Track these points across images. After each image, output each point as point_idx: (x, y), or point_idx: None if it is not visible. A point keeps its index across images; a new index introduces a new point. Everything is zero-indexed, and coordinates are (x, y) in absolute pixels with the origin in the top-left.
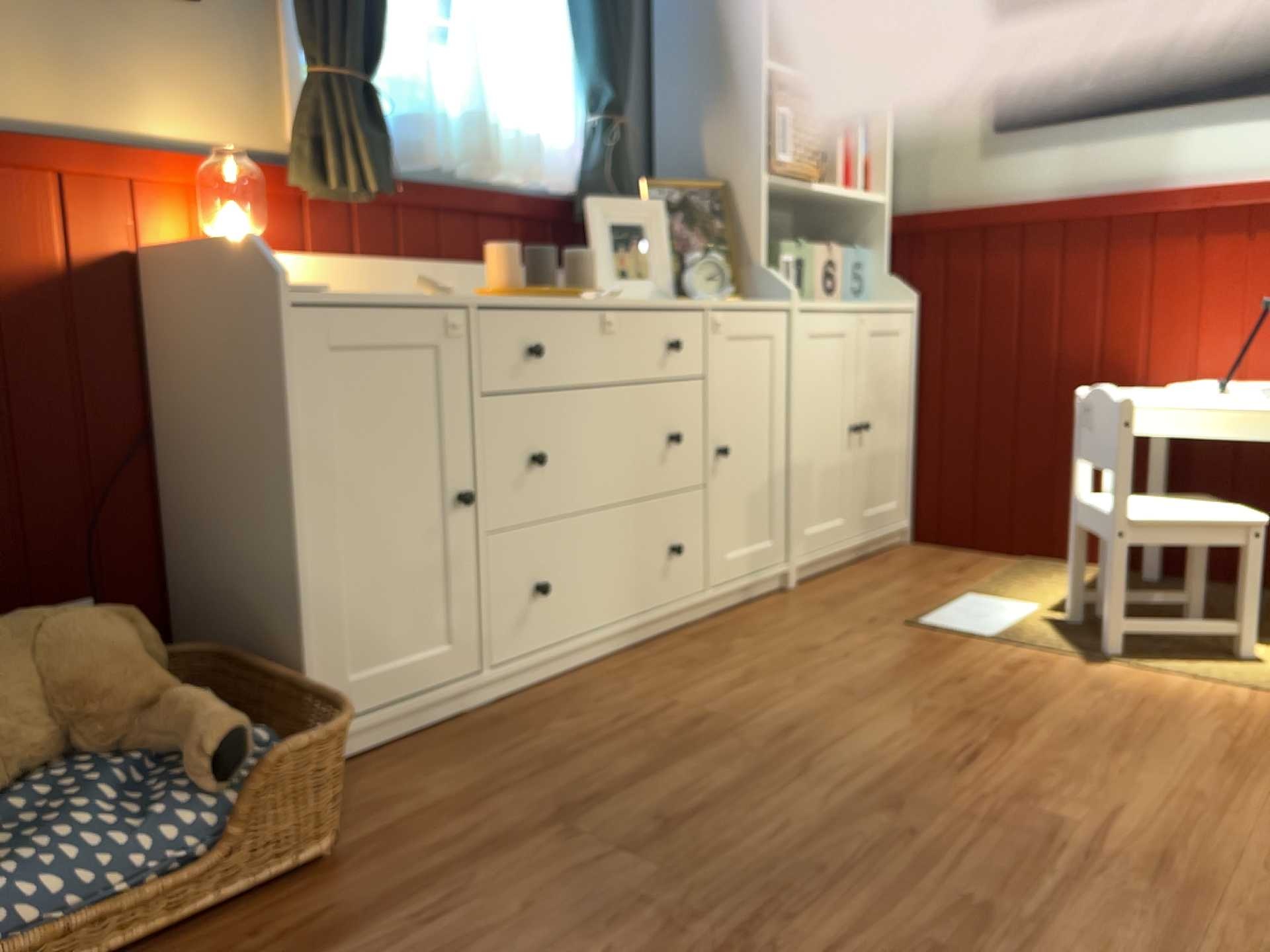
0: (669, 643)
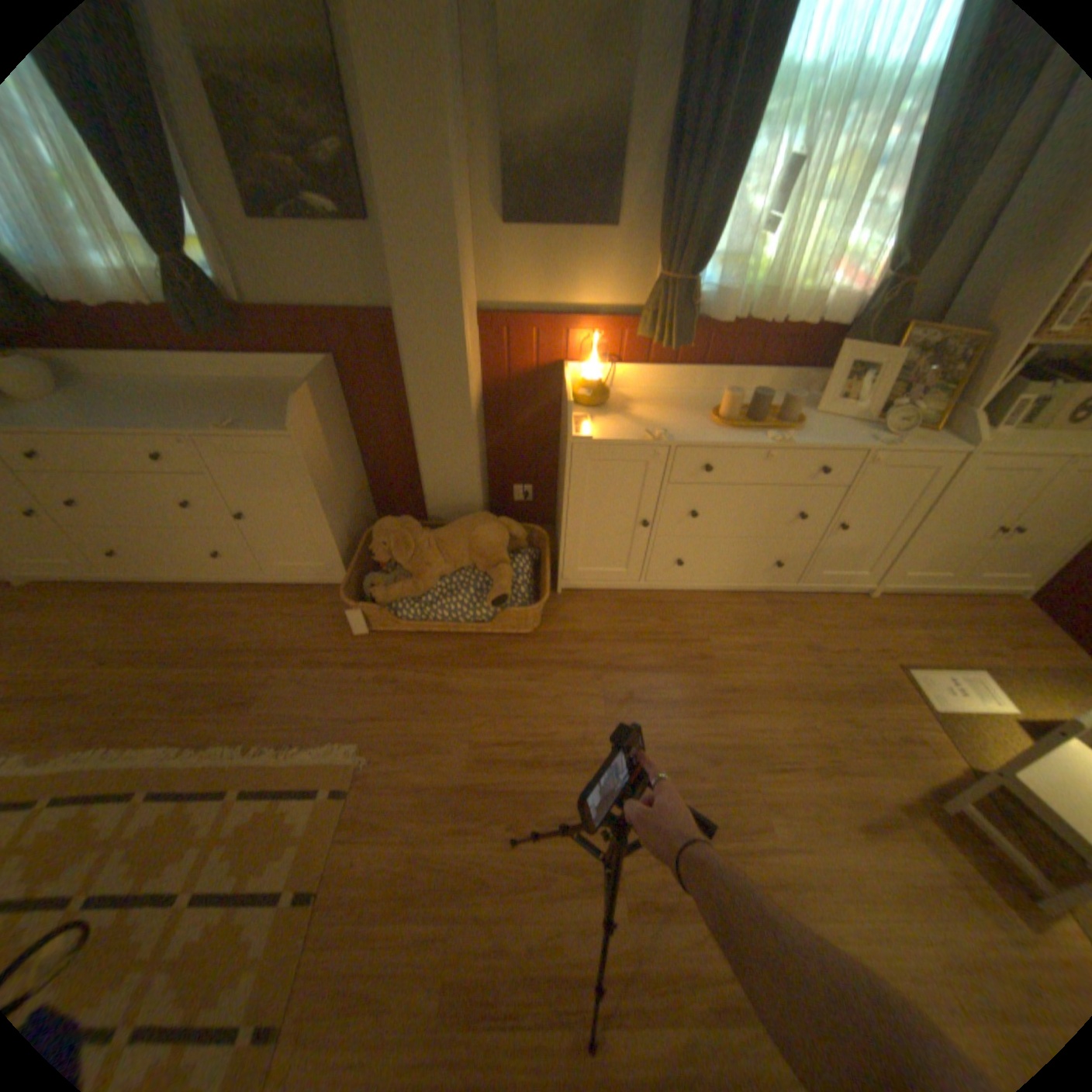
0: (752, 600)
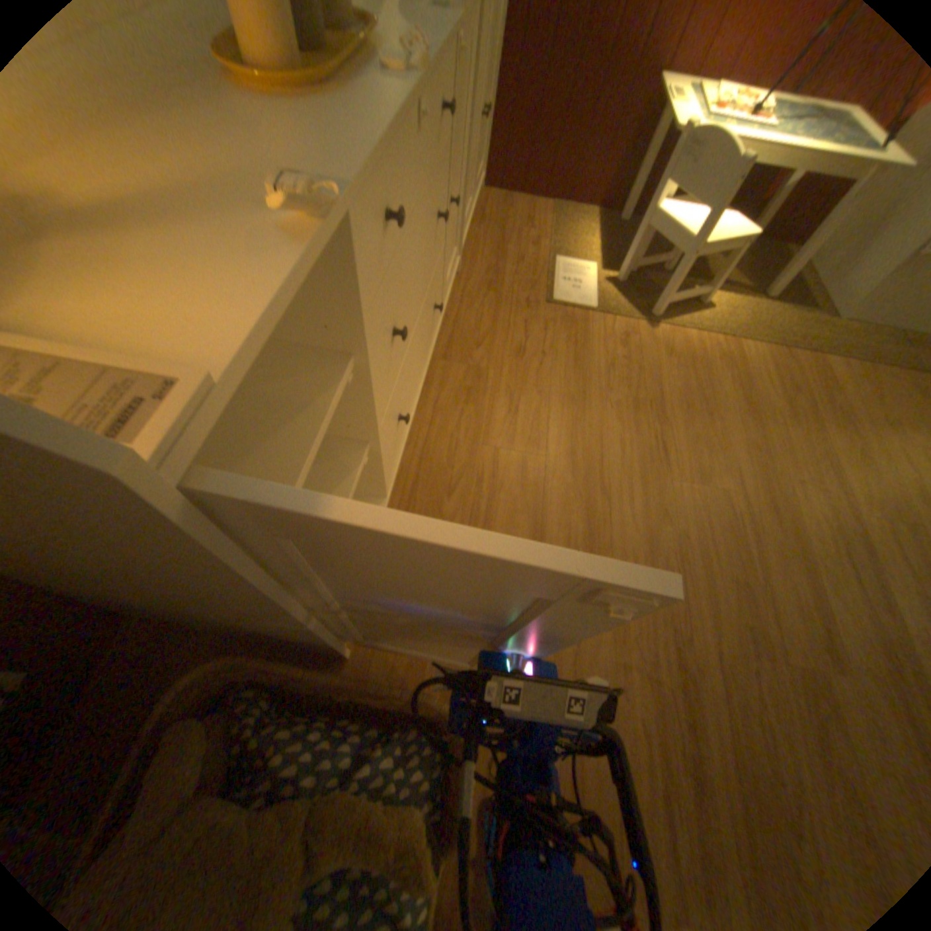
0: (434, 368)
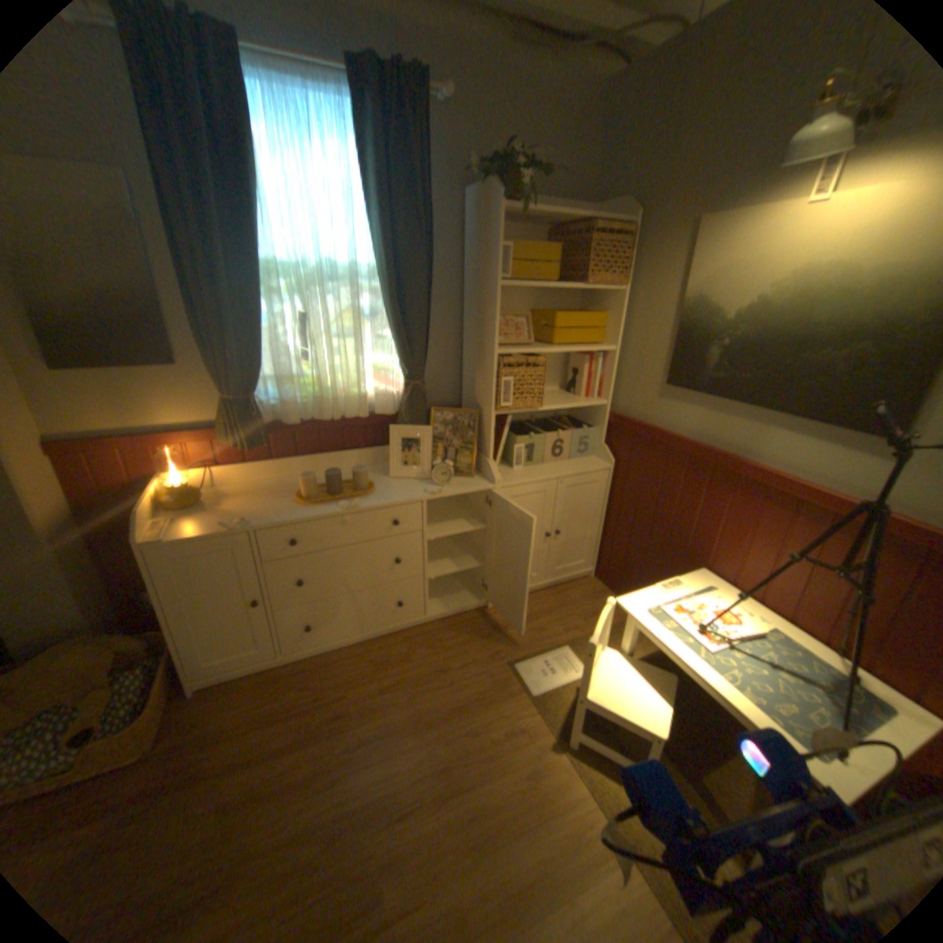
0: (393, 640)
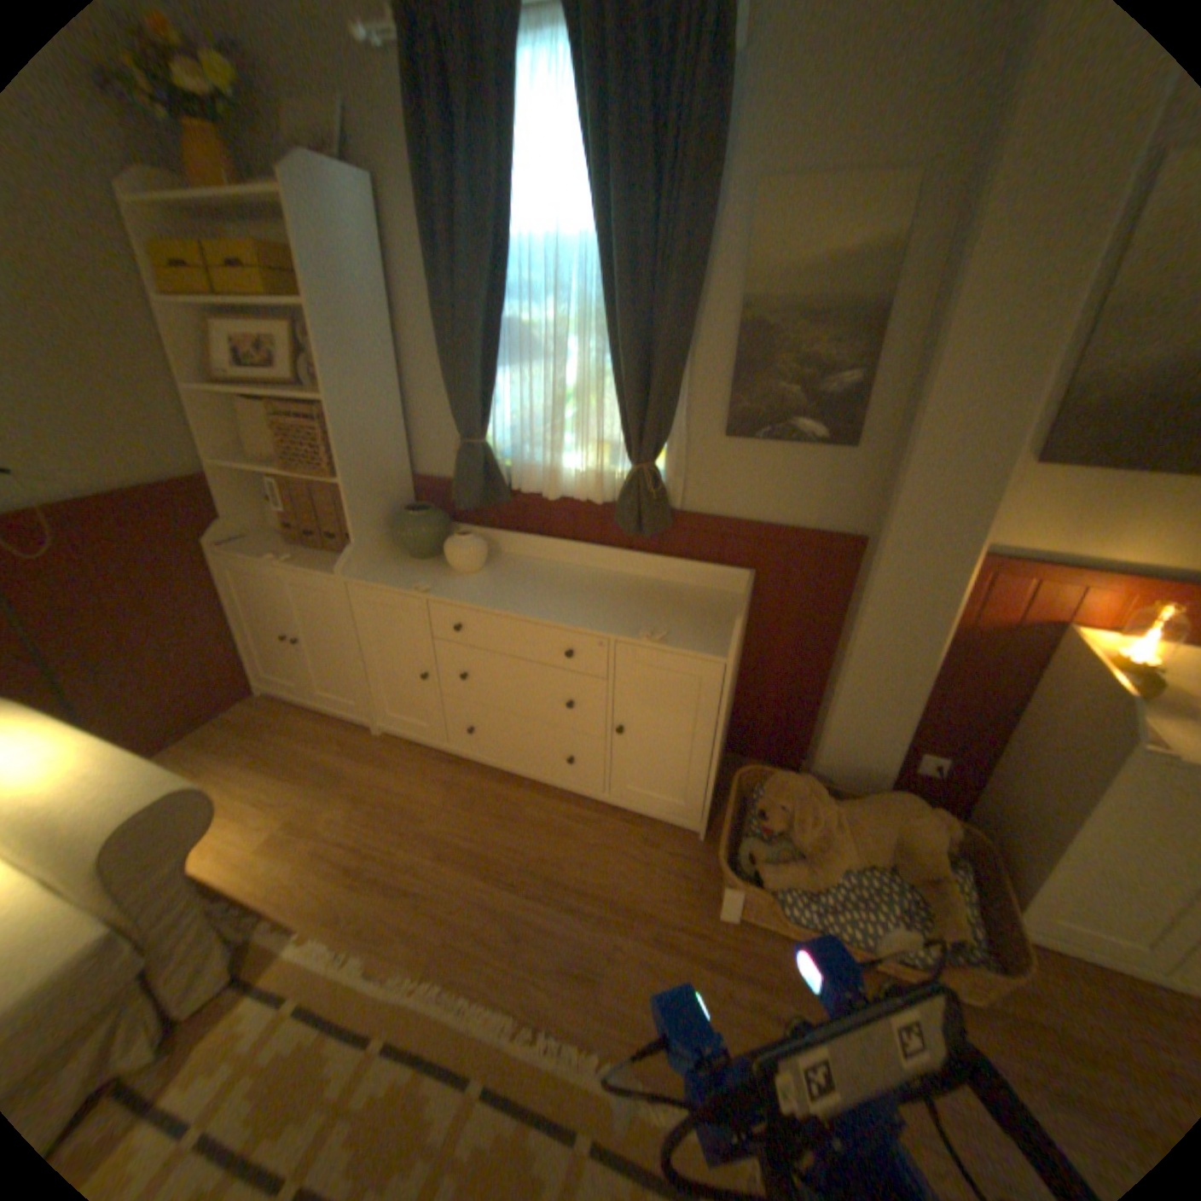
0: None
